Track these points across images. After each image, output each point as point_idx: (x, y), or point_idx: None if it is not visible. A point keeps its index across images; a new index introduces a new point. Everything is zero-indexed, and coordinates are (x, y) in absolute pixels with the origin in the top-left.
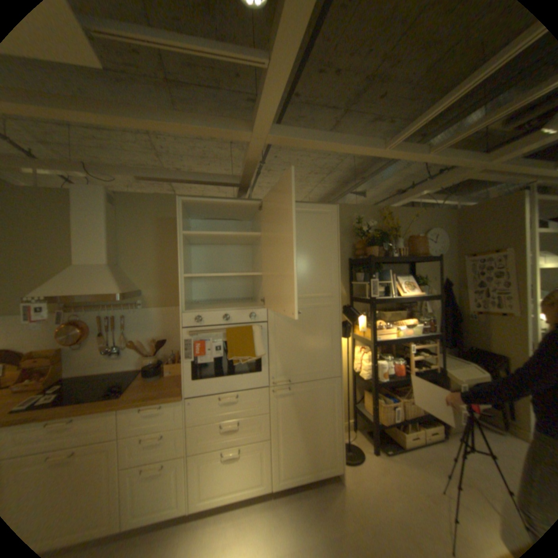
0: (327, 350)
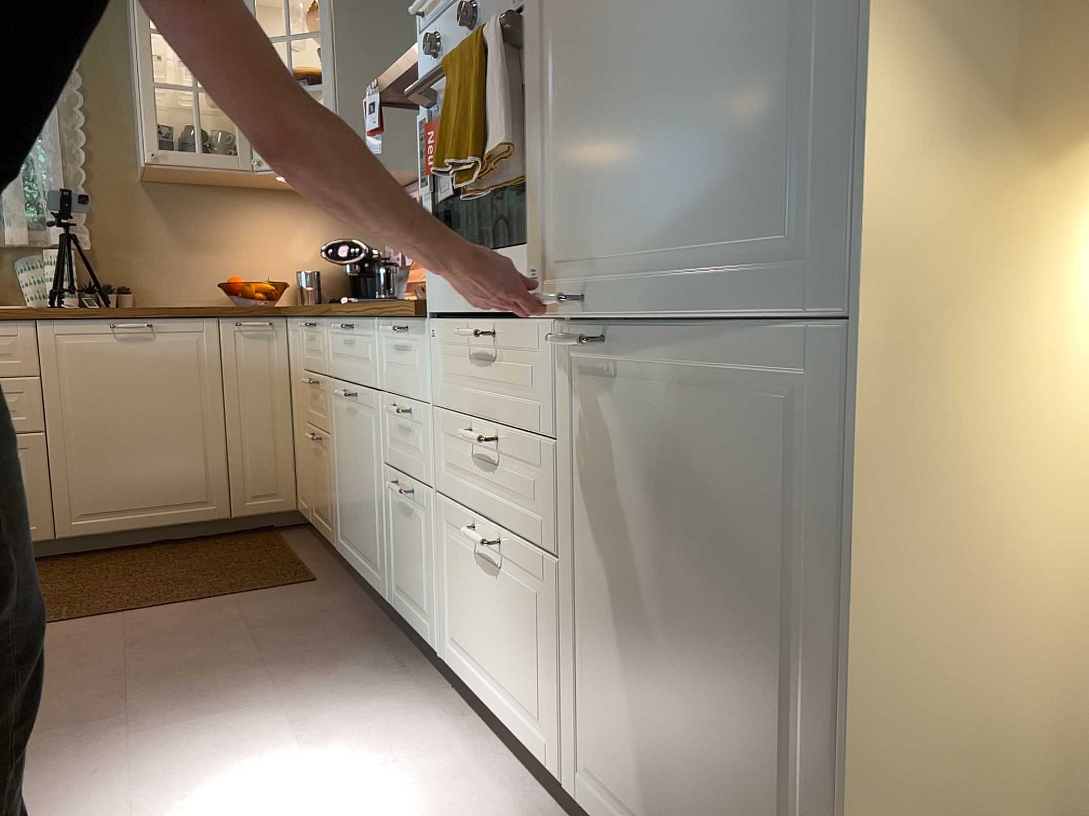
0: (788, 93)
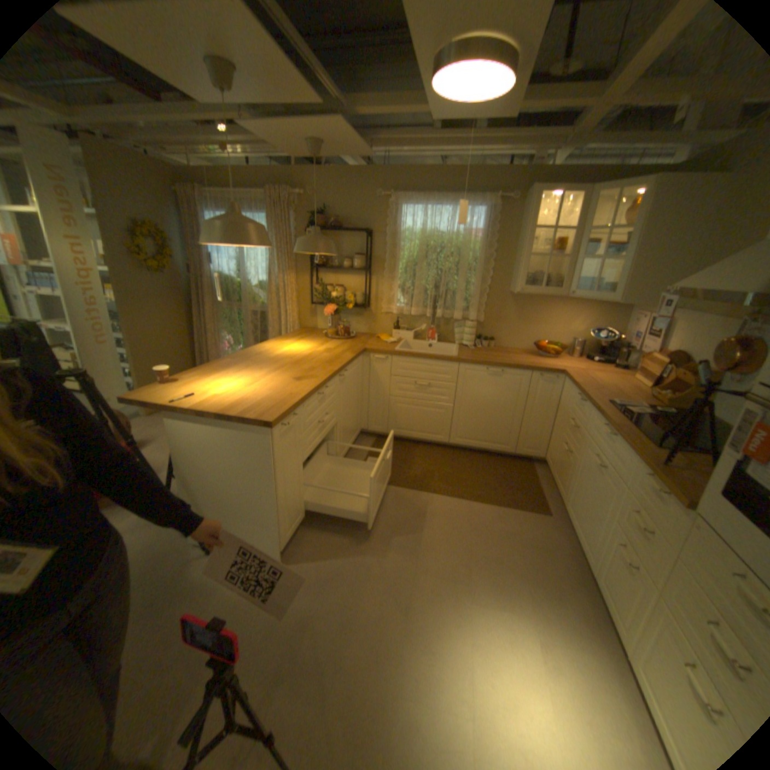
0: None
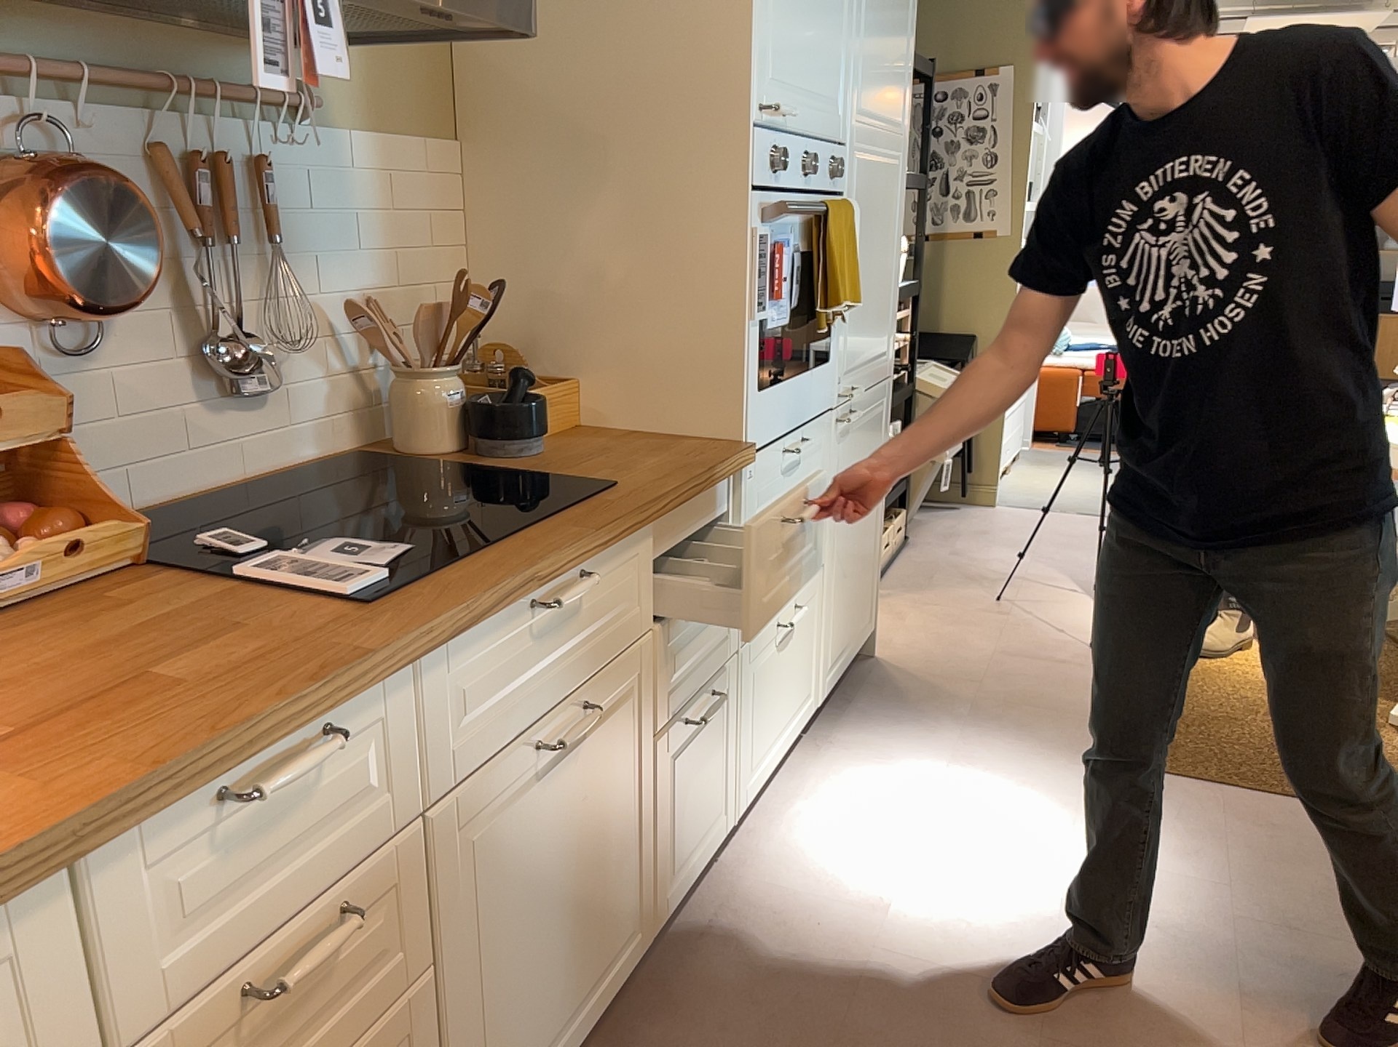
0: (889, 298)
